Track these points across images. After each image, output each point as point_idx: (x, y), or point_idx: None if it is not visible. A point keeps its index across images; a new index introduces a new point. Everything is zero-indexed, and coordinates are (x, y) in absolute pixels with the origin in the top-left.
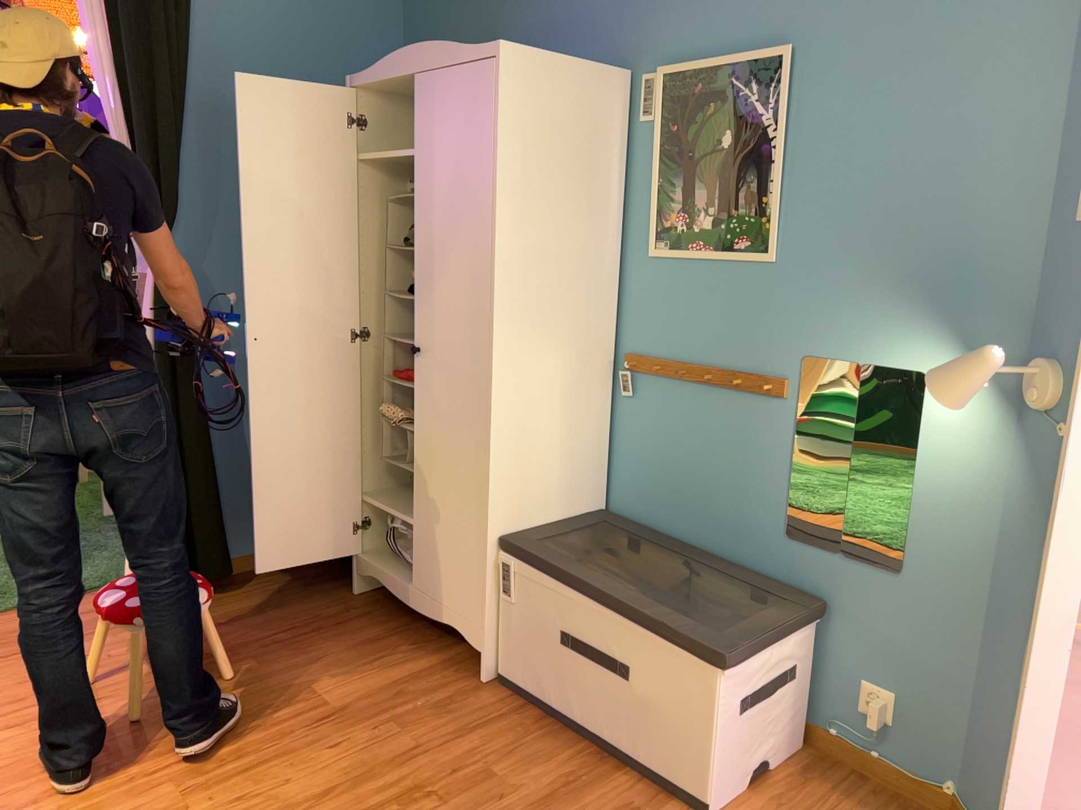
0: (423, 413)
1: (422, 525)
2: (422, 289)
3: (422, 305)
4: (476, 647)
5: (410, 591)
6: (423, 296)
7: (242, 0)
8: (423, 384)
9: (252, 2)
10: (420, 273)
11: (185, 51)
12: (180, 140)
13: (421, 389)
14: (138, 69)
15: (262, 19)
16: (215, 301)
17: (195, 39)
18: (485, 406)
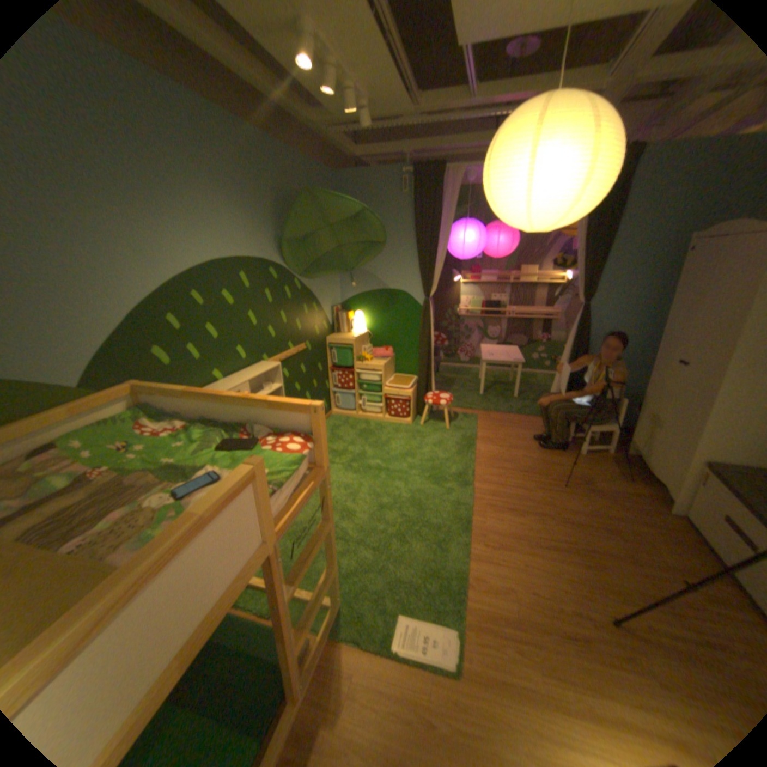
0: (682, 394)
1: (666, 441)
2: (699, 339)
3: (697, 346)
4: (673, 500)
5: (651, 465)
6: (700, 341)
7: (649, 200)
8: (686, 381)
9: (655, 200)
10: (701, 331)
11: (614, 230)
12: (603, 266)
13: (686, 383)
14: (592, 241)
15: (658, 207)
16: (602, 327)
17: (621, 223)
18: (711, 401)
